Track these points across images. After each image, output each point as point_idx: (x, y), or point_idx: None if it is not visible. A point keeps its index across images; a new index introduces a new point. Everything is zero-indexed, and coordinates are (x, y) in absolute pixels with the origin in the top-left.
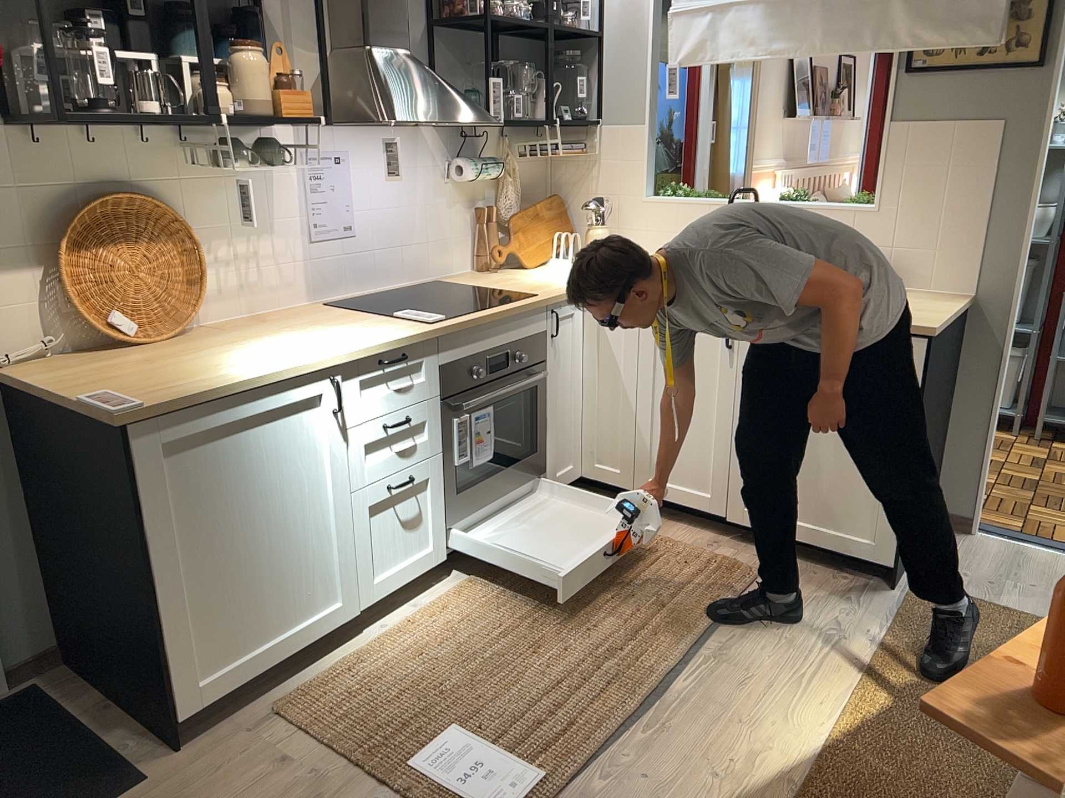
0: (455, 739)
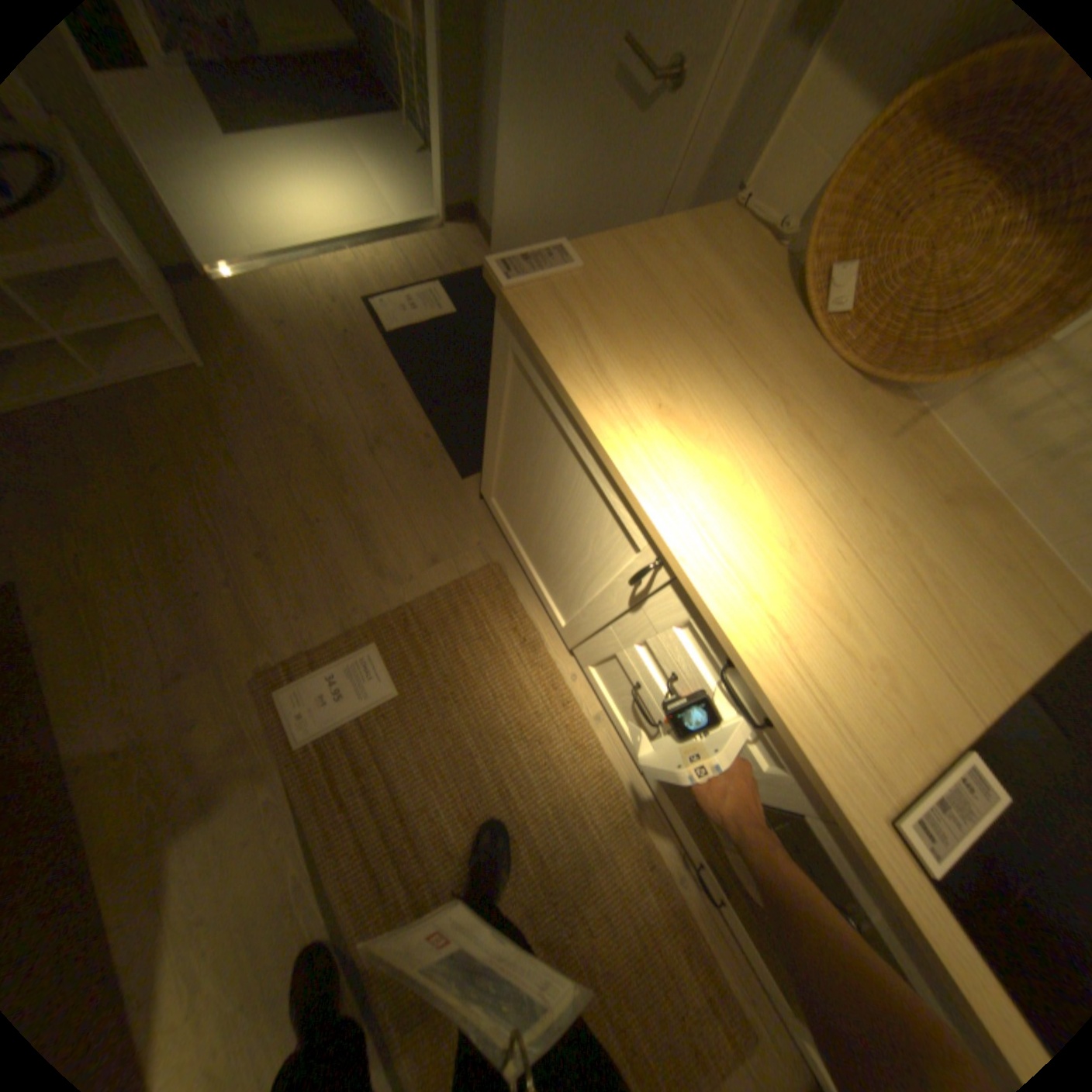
0: (381, 692)
